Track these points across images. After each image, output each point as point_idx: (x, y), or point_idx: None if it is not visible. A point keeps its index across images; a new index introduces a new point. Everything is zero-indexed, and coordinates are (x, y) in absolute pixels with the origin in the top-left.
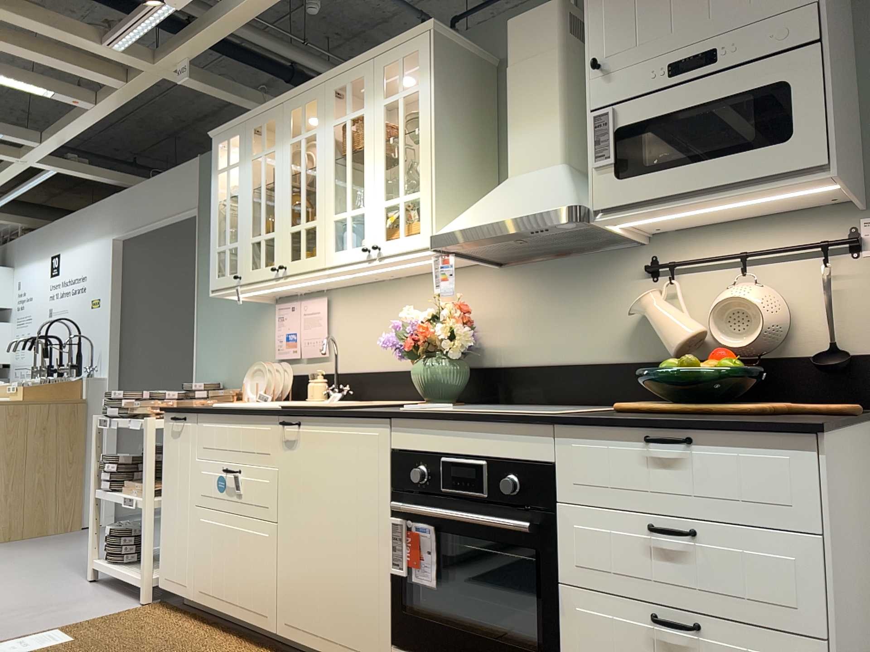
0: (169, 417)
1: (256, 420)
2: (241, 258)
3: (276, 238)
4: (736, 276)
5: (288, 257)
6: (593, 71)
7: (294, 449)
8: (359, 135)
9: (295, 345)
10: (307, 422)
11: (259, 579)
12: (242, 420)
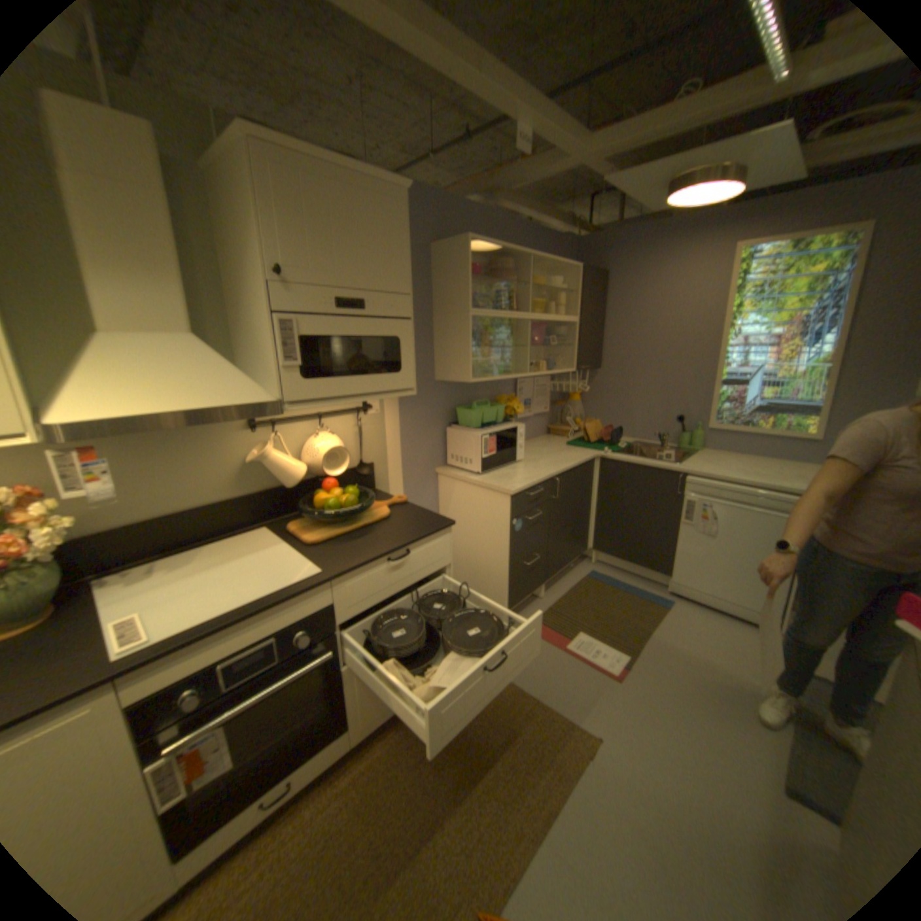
0: None
1: None
2: None
3: None
4: (310, 426)
5: None
6: (271, 273)
7: None
8: None
9: None
10: None
11: None
12: None
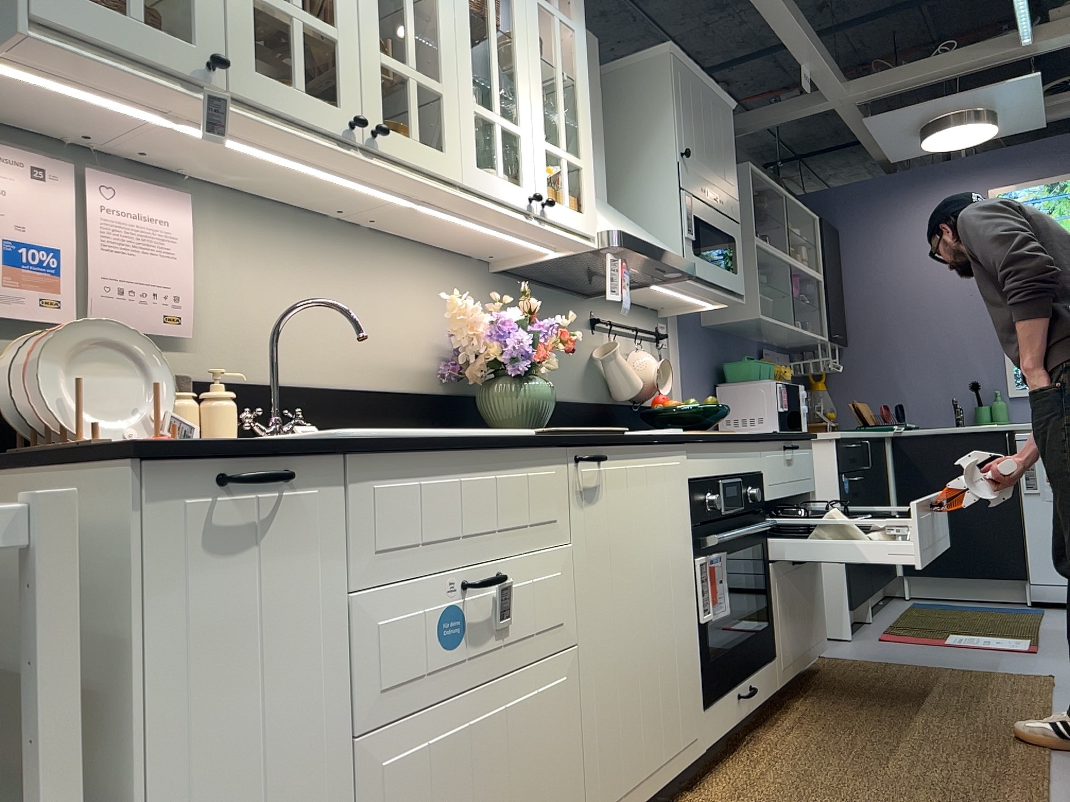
0: (175, 479)
1: (527, 459)
2: (211, 11)
3: (344, 50)
4: (627, 343)
5: (381, 117)
6: (681, 157)
7: (597, 502)
8: (494, 2)
9: (56, 286)
10: (609, 455)
11: (554, 778)
12: (492, 462)
